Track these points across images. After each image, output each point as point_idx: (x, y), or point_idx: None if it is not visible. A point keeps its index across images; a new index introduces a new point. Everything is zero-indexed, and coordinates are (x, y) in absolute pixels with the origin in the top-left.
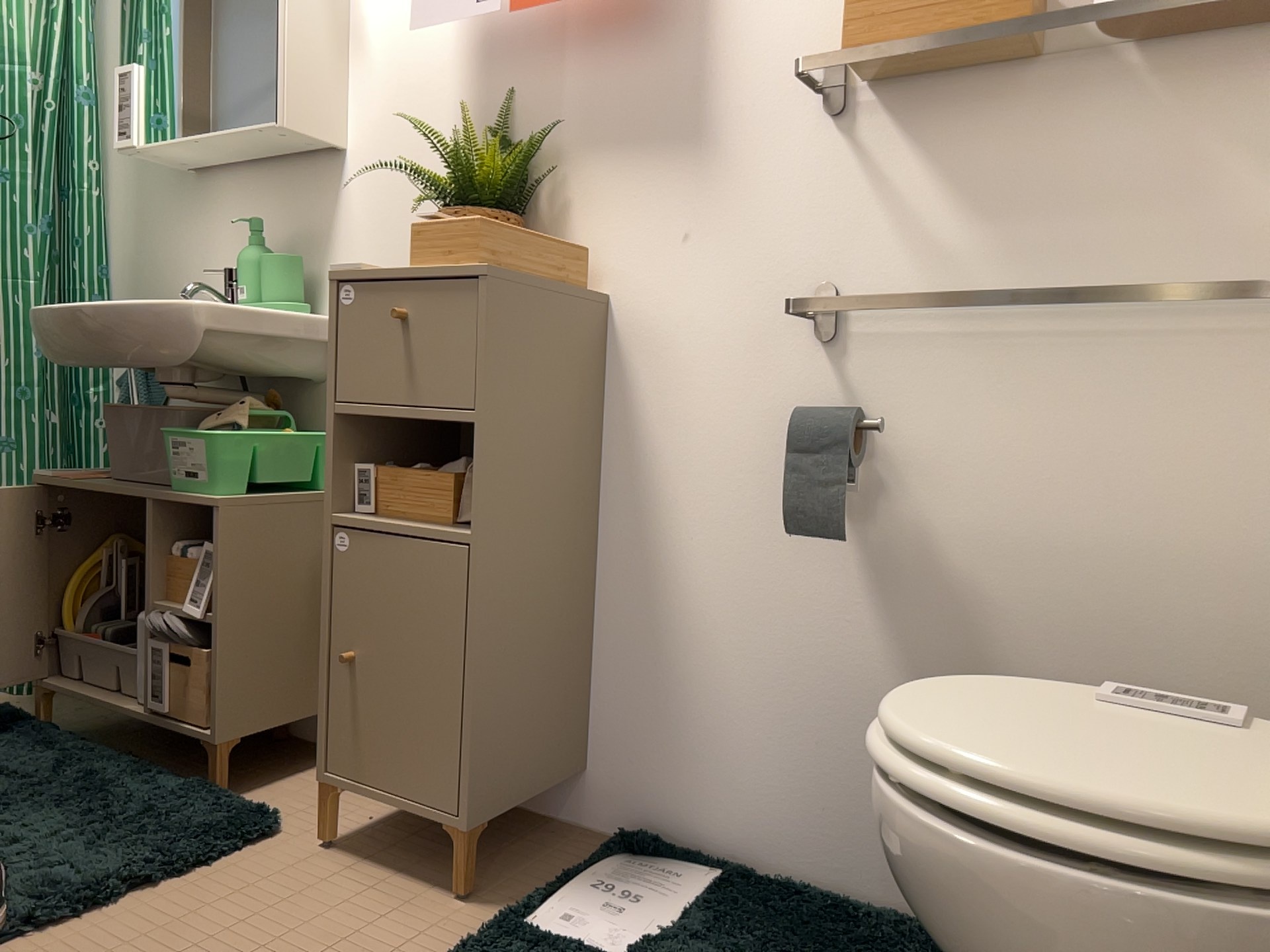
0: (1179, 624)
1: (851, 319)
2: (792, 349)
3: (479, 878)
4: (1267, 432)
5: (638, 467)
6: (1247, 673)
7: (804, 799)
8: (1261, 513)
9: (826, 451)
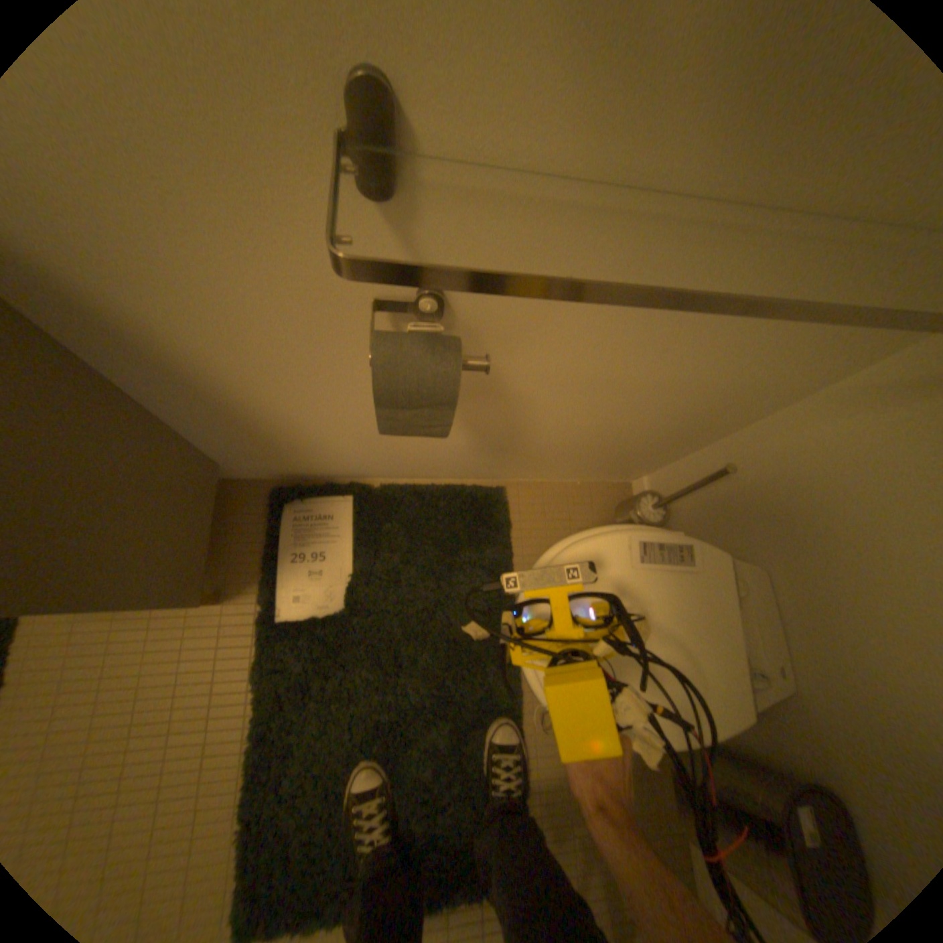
0: (659, 409)
1: (431, 152)
2: (318, 196)
3: (213, 586)
4: (827, 328)
5: (106, 325)
6: (678, 422)
7: (394, 464)
8: (763, 369)
9: (430, 408)
